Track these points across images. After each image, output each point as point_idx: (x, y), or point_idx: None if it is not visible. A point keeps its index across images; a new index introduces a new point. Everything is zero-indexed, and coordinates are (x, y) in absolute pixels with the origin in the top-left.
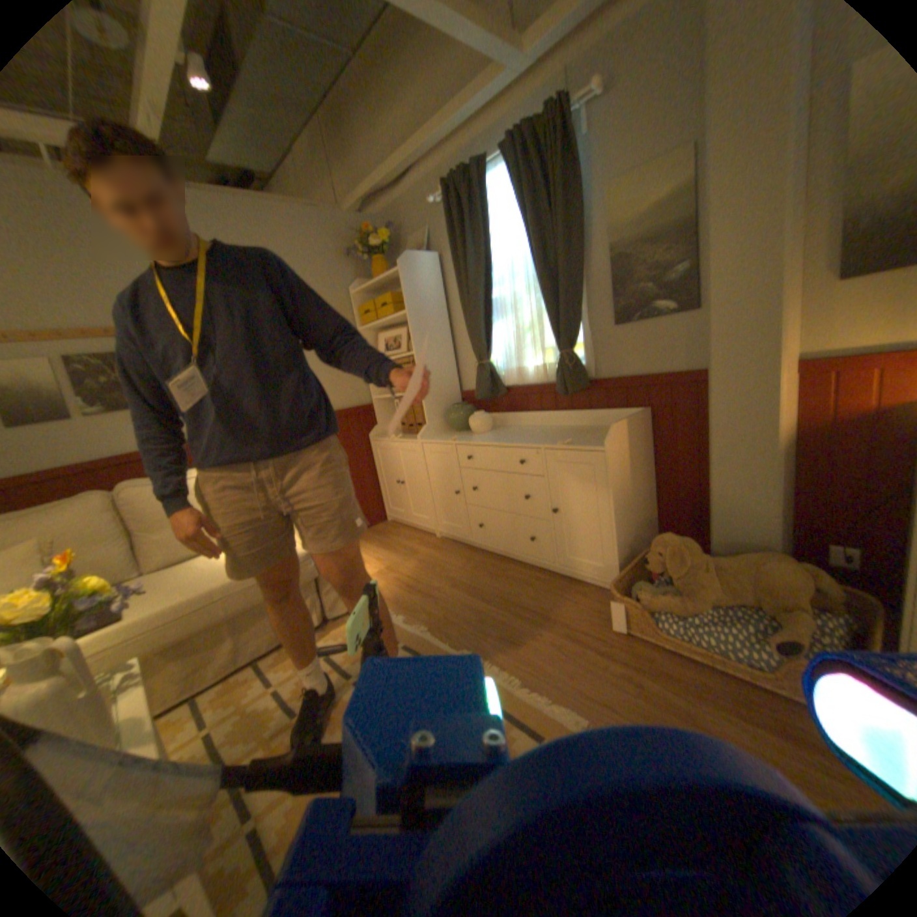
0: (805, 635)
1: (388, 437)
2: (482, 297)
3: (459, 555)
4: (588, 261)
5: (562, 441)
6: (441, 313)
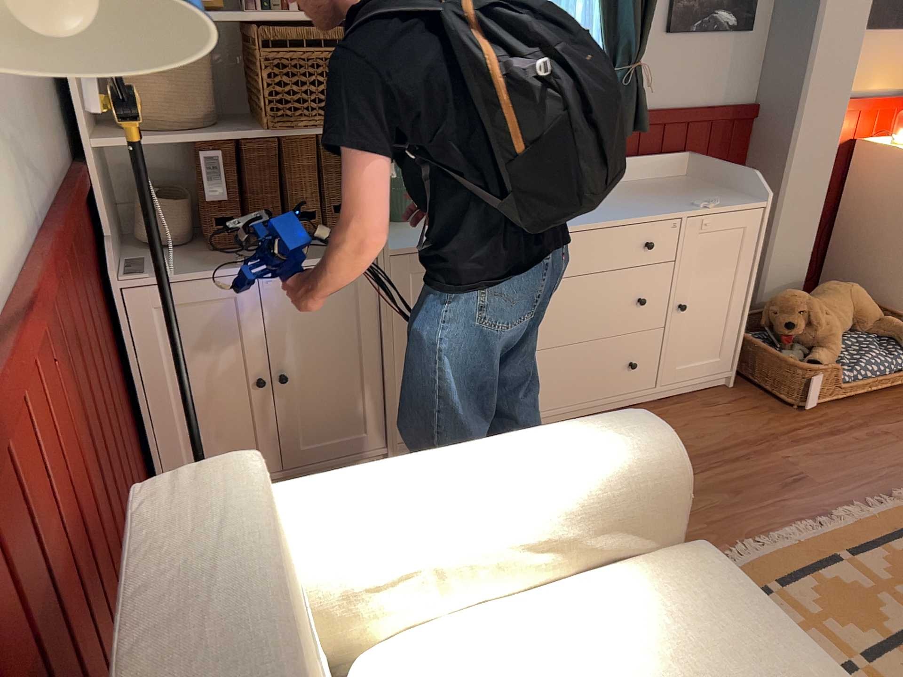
0: None
1: (191, 266)
2: None
3: None
4: None
5: (704, 202)
6: None
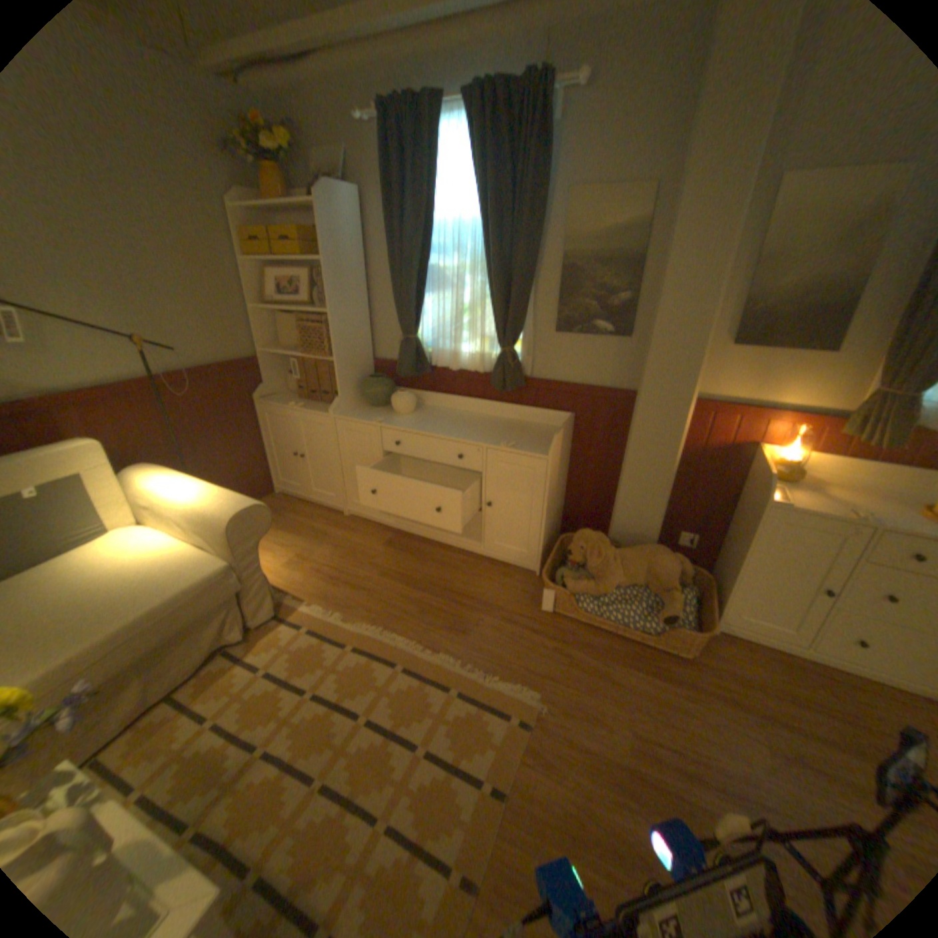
0: (679, 610)
1: (282, 401)
2: (419, 265)
3: (377, 537)
4: (538, 260)
5: (504, 443)
6: (358, 265)
